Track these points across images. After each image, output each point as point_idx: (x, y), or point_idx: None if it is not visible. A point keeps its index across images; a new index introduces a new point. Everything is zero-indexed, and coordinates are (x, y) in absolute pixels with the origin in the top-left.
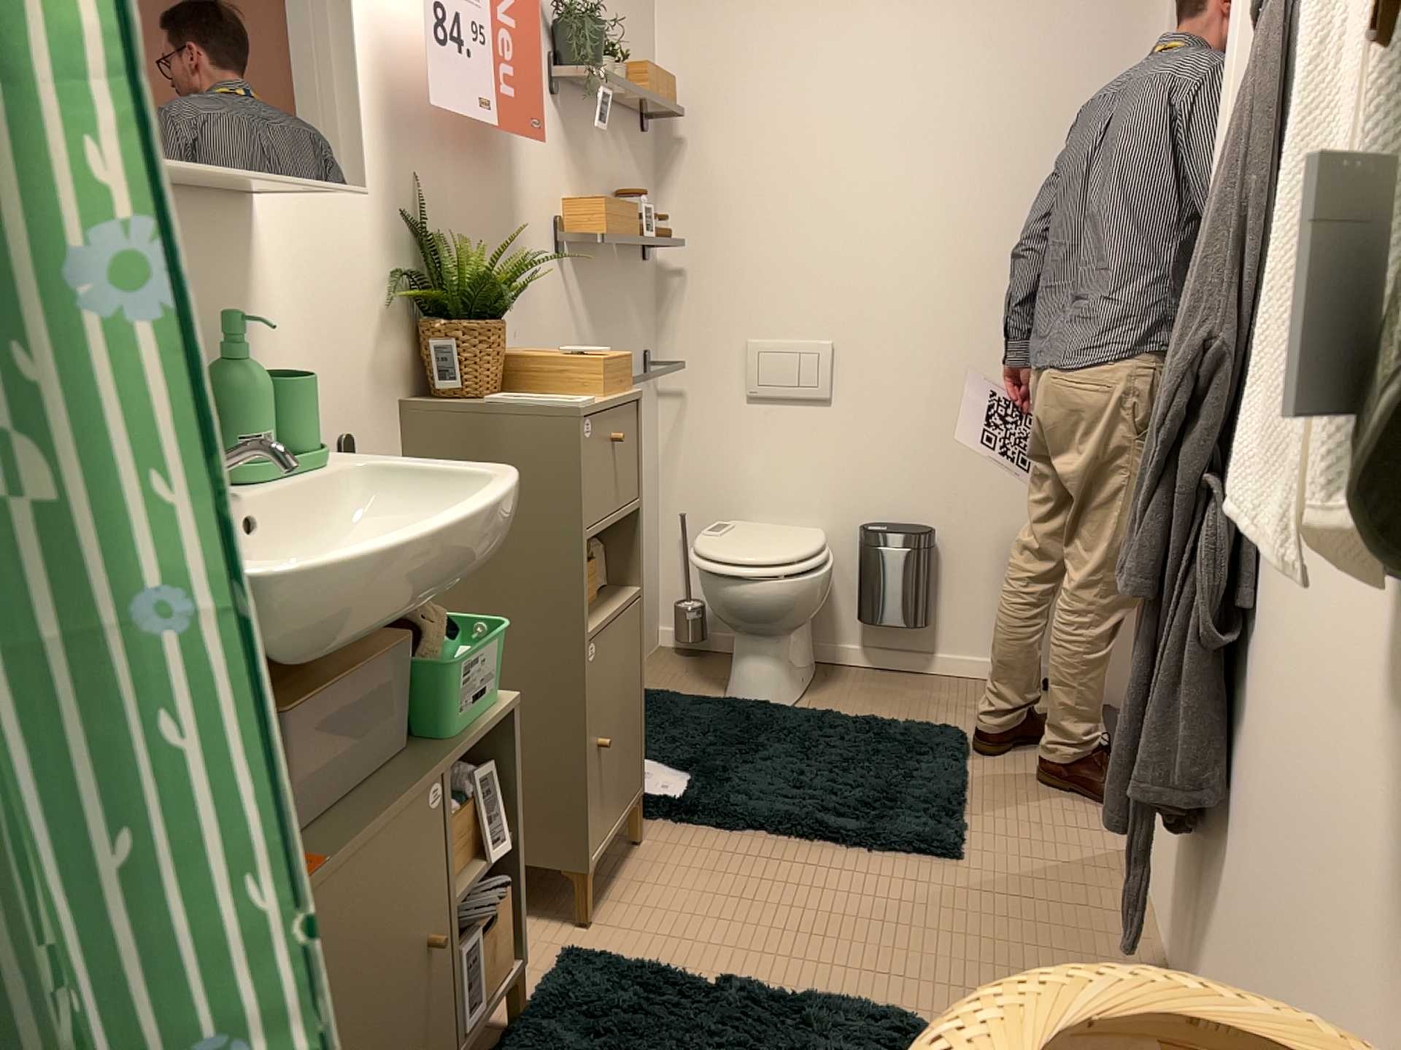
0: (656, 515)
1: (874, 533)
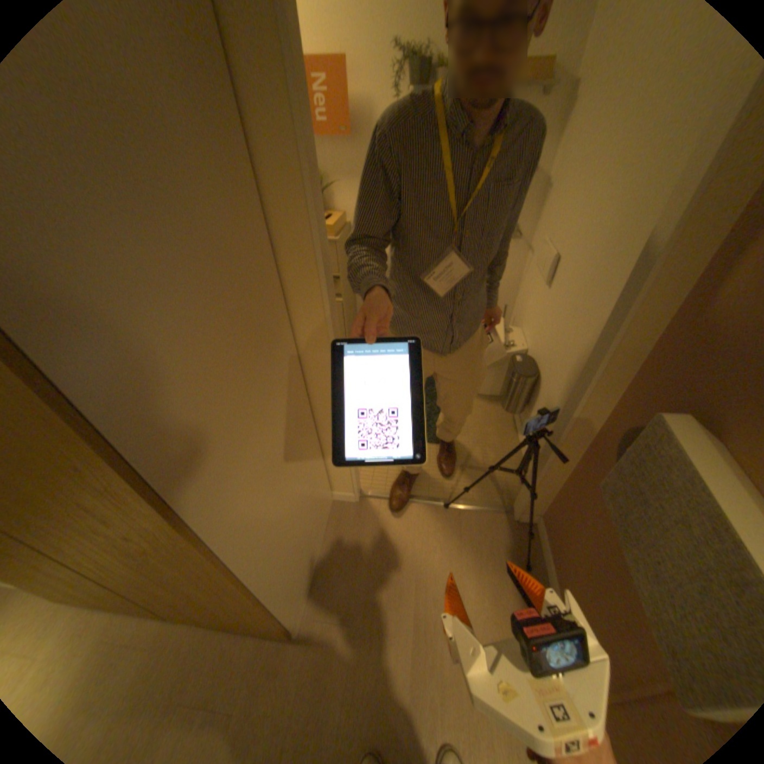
0: (508, 299)
1: (513, 357)
